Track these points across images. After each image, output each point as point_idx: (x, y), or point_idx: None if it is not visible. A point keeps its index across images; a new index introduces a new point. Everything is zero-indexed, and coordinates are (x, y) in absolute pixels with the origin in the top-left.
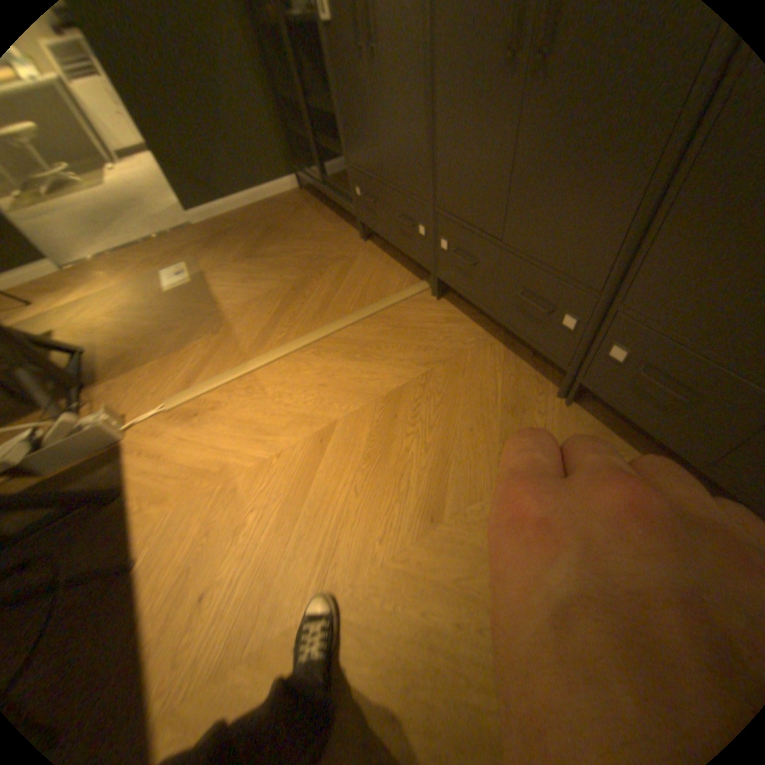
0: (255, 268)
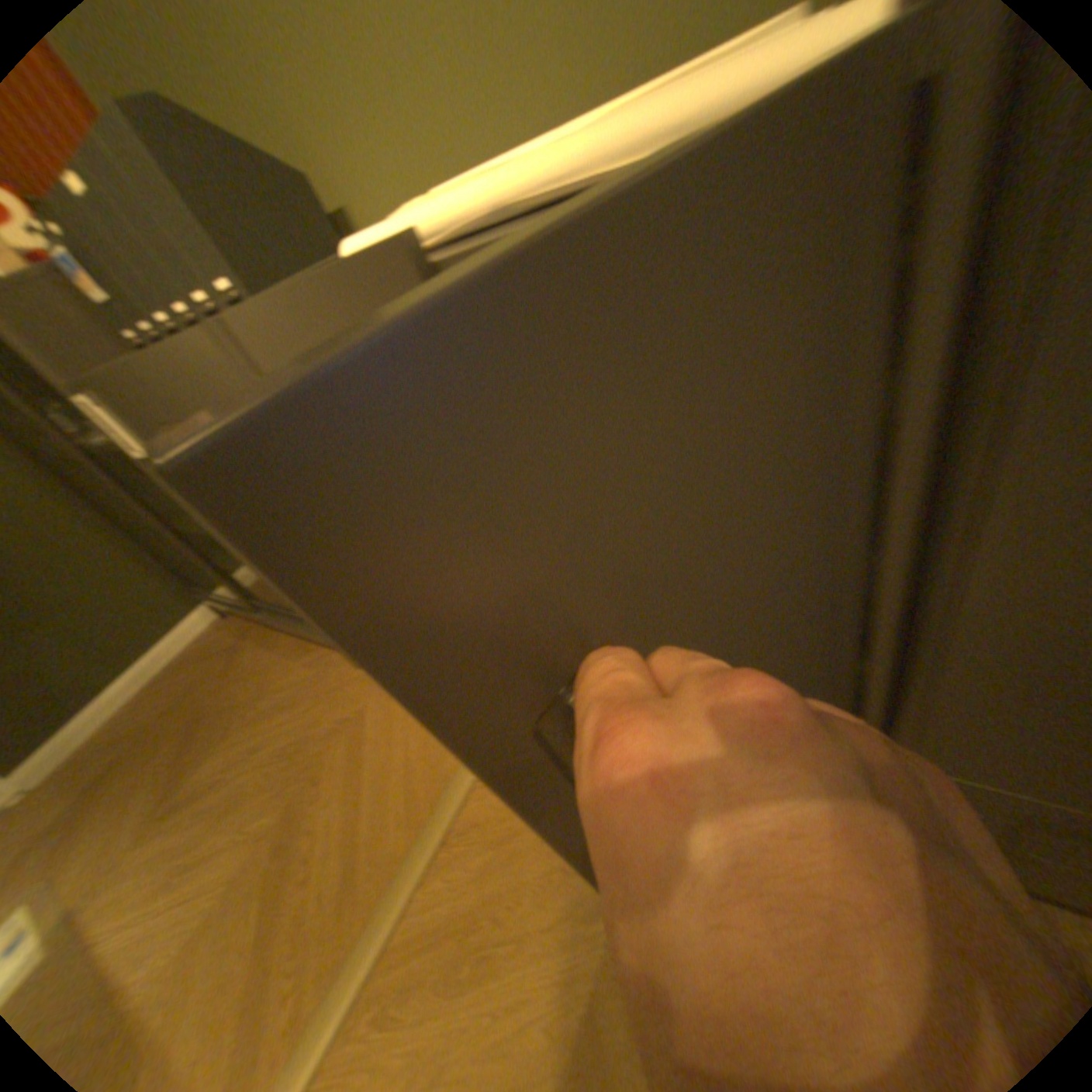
0: (182, 837)
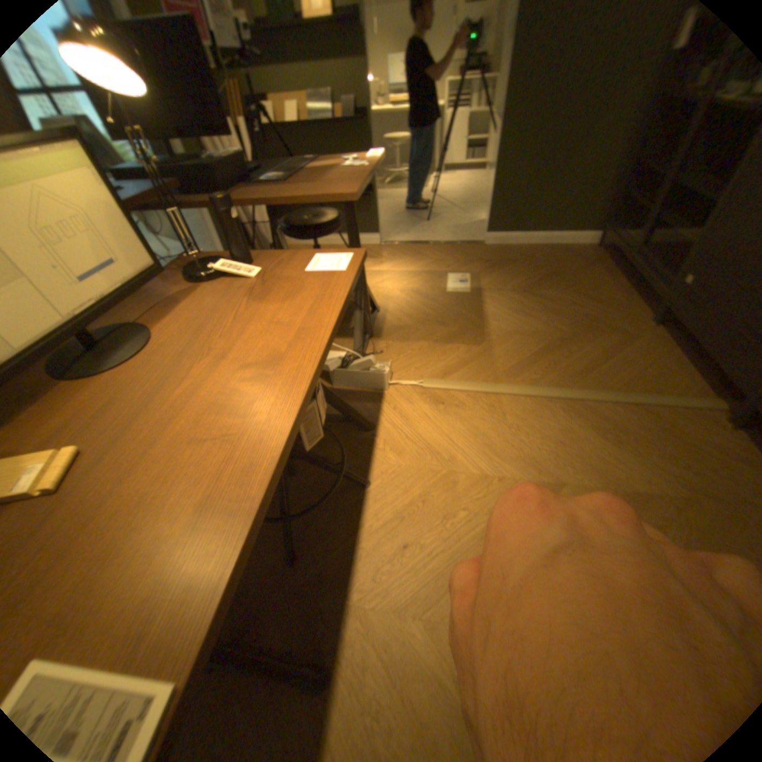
0: (528, 303)
